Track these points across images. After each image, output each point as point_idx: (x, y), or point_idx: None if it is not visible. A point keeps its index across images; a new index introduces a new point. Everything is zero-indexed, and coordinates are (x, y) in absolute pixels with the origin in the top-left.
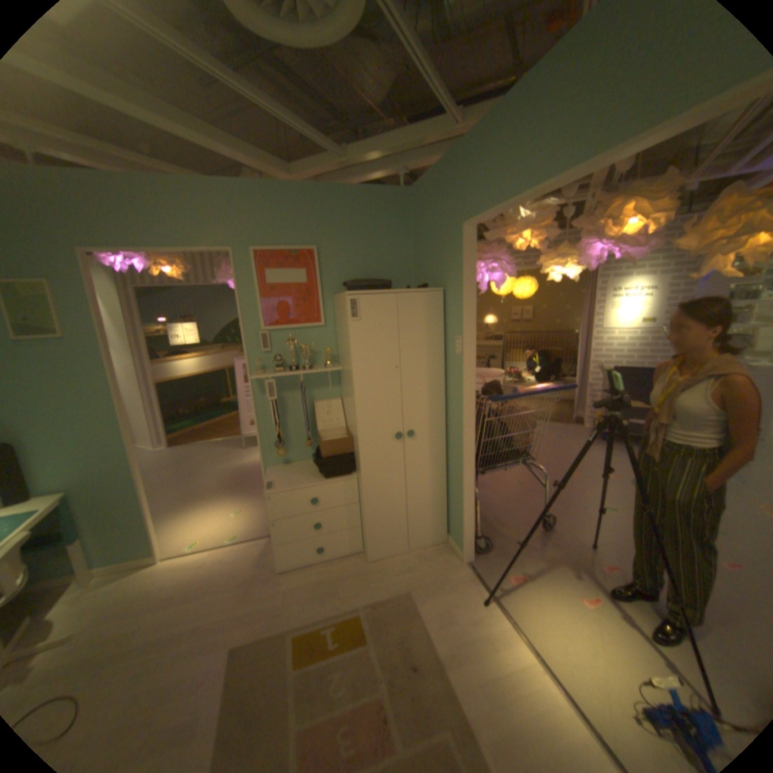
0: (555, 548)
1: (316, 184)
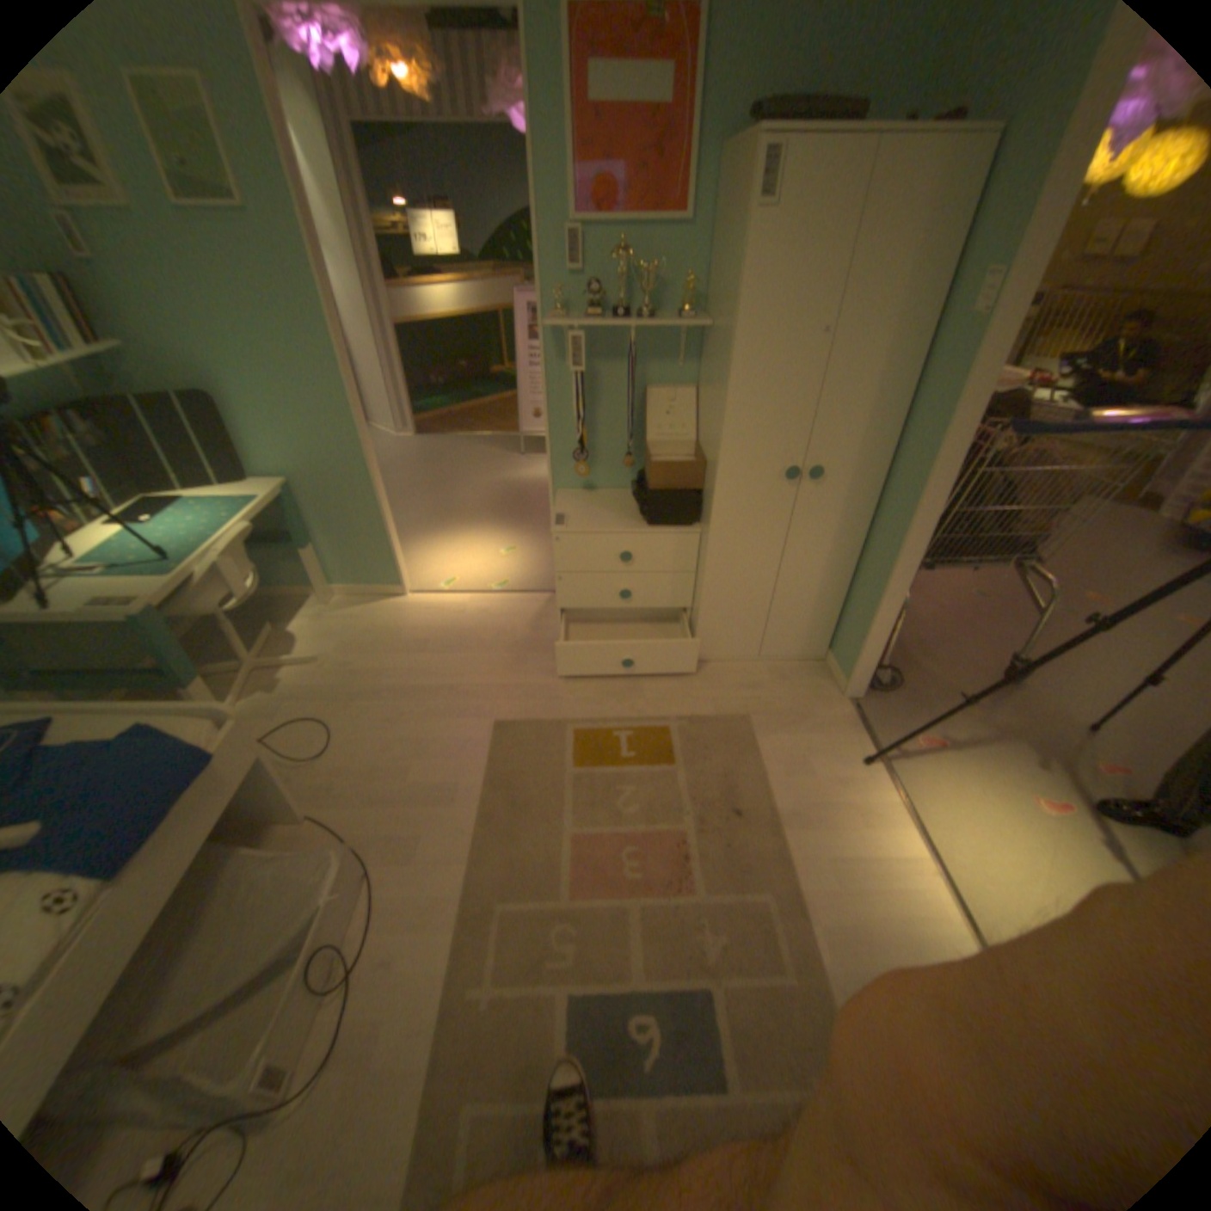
0: (1016, 712)
1: None
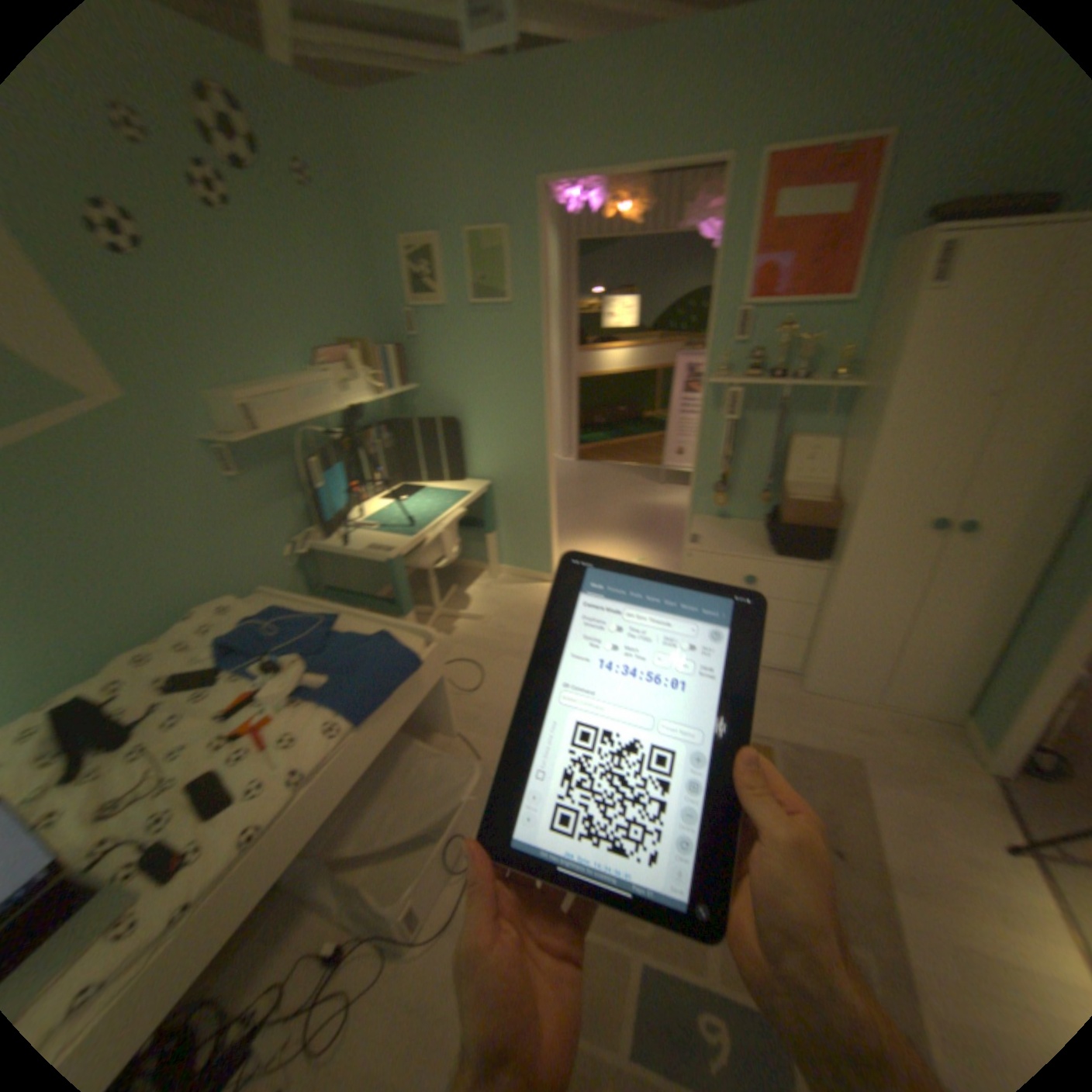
0: None
1: None
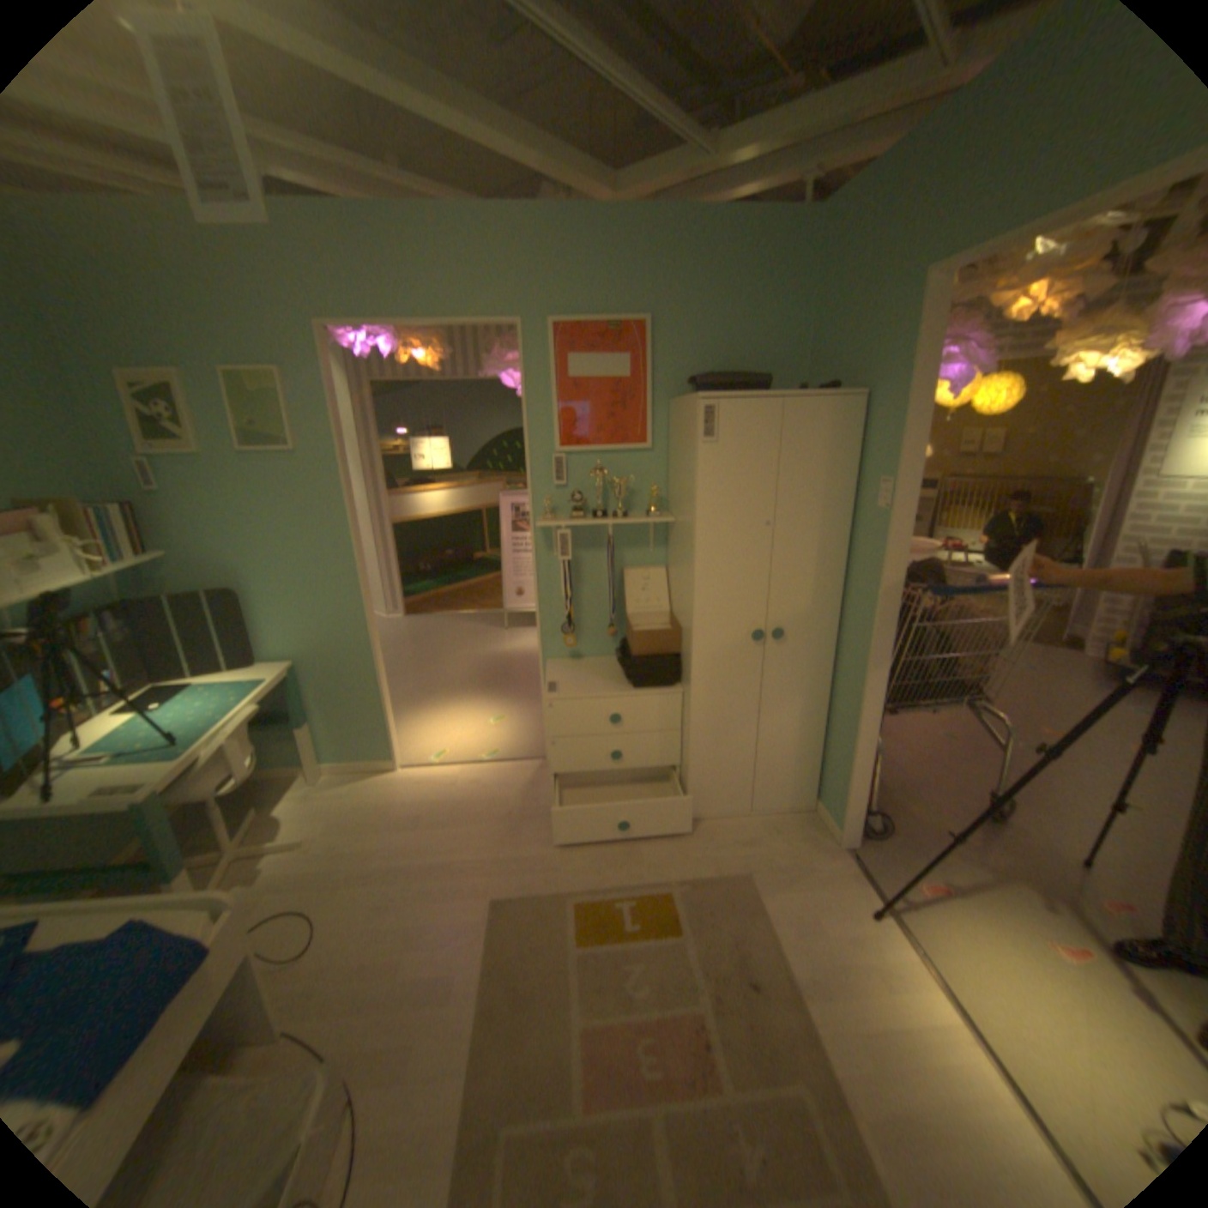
0: (1009, 852)
1: (660, 206)
